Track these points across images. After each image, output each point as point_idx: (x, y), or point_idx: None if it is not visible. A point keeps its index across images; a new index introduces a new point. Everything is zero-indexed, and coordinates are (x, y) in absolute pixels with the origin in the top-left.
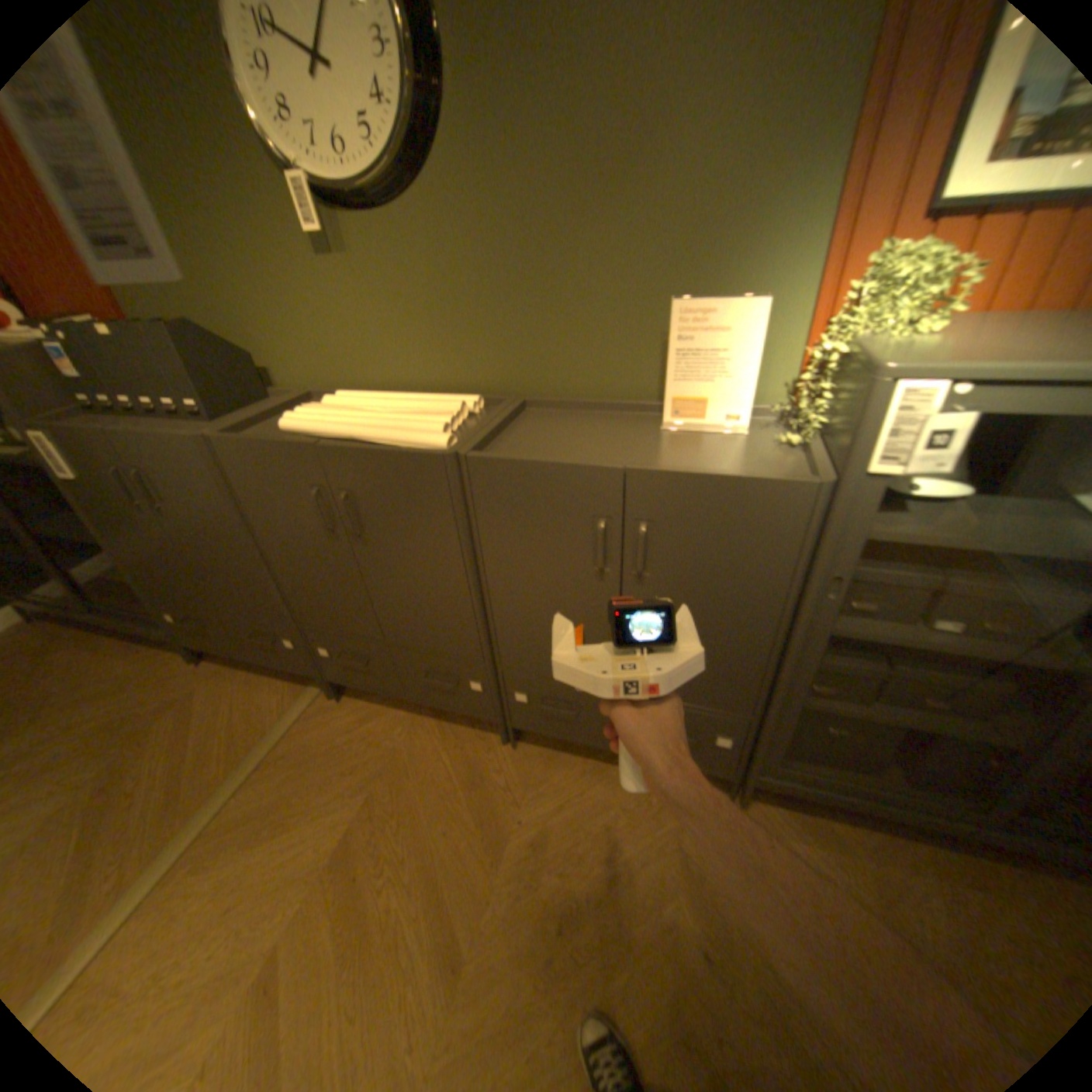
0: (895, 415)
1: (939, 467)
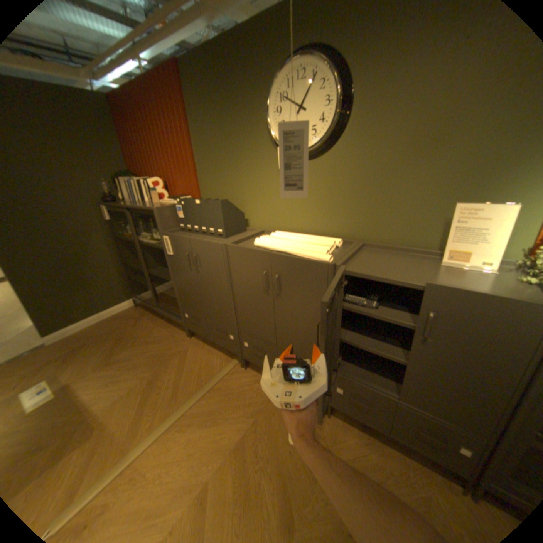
0: None
1: None
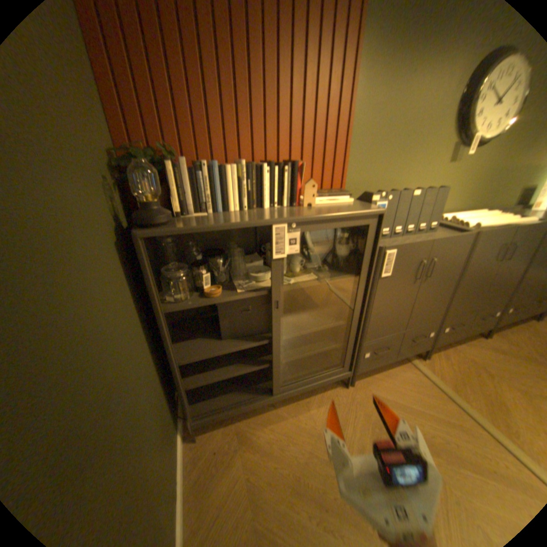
0: None
1: None
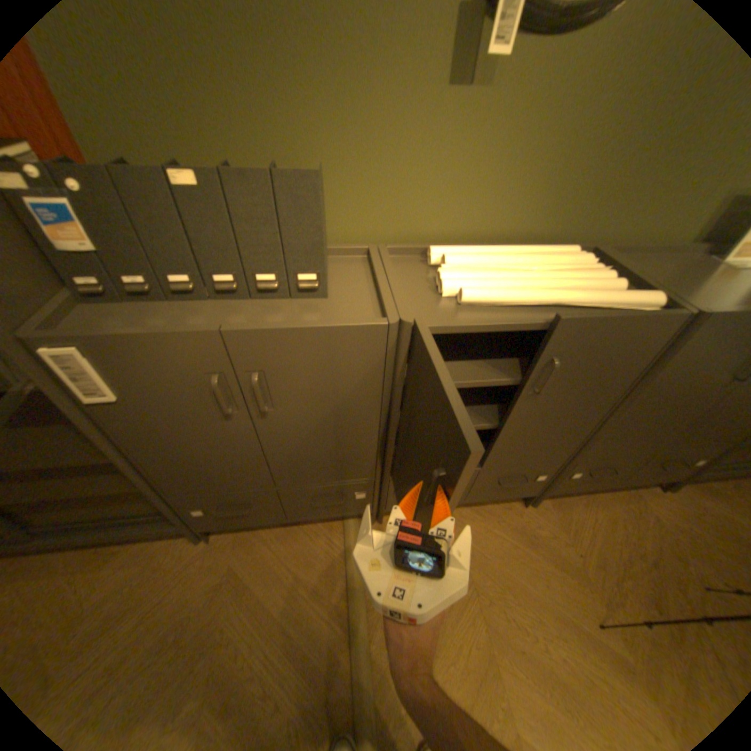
0: None
1: None
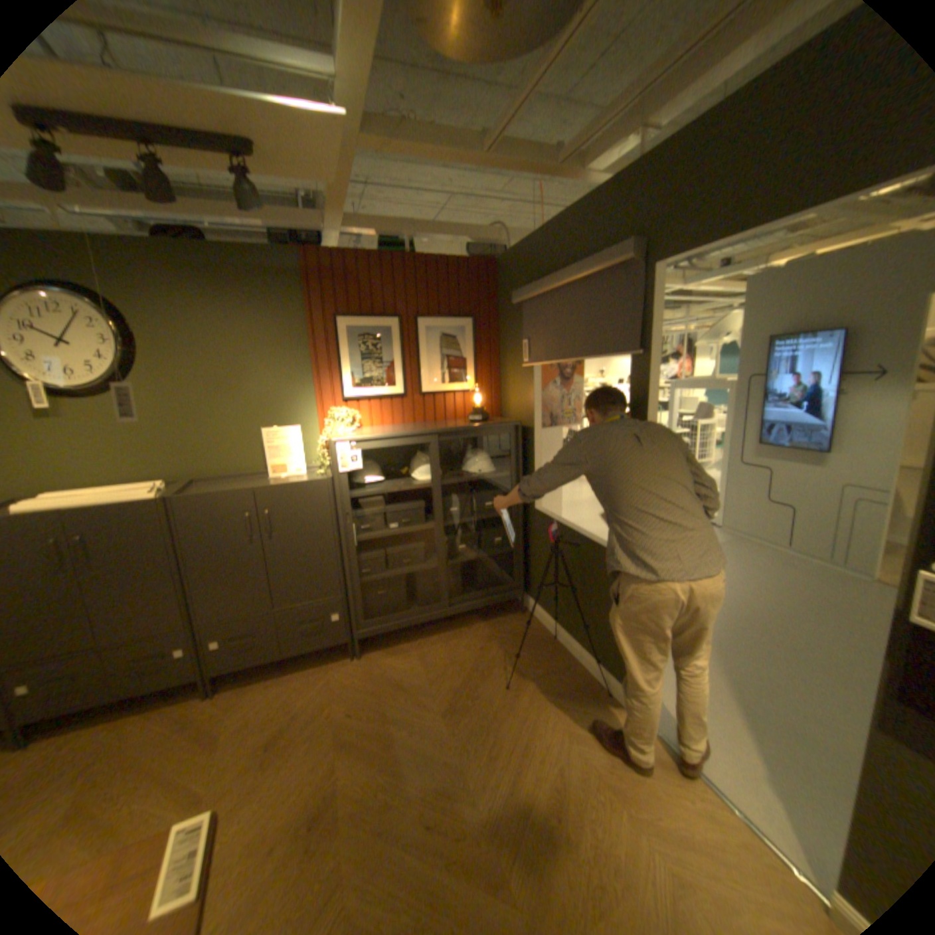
0: (339, 454)
1: (358, 468)
